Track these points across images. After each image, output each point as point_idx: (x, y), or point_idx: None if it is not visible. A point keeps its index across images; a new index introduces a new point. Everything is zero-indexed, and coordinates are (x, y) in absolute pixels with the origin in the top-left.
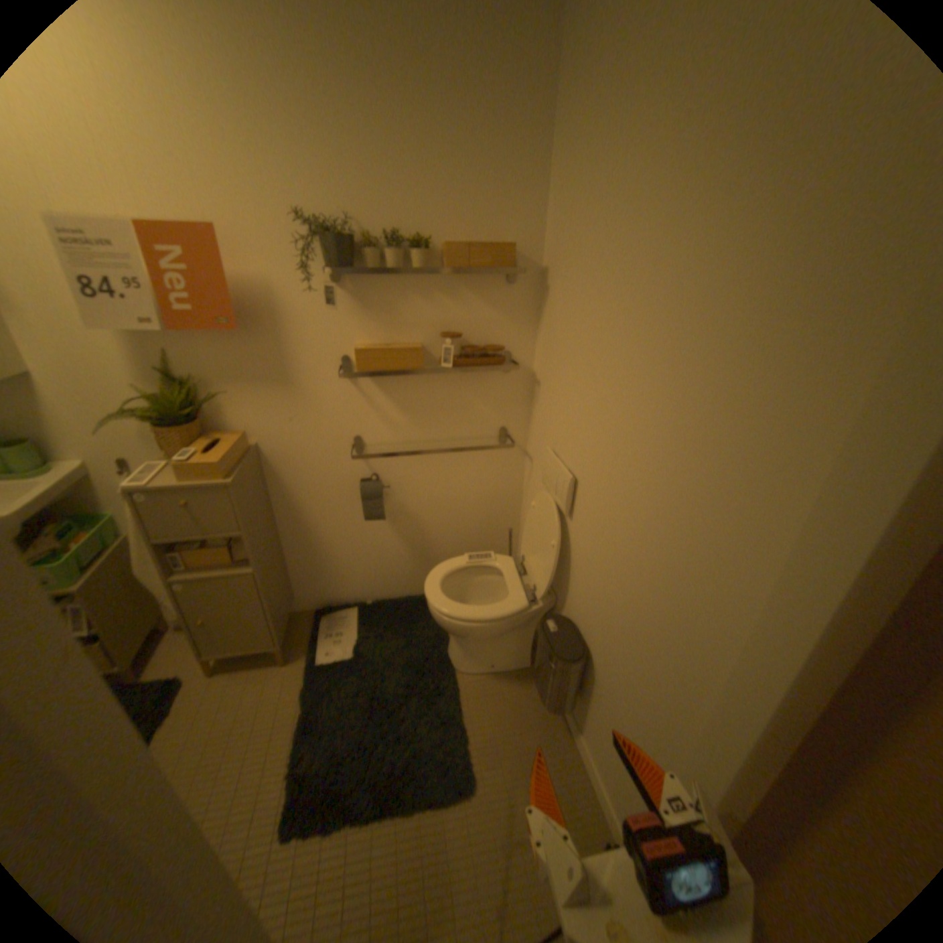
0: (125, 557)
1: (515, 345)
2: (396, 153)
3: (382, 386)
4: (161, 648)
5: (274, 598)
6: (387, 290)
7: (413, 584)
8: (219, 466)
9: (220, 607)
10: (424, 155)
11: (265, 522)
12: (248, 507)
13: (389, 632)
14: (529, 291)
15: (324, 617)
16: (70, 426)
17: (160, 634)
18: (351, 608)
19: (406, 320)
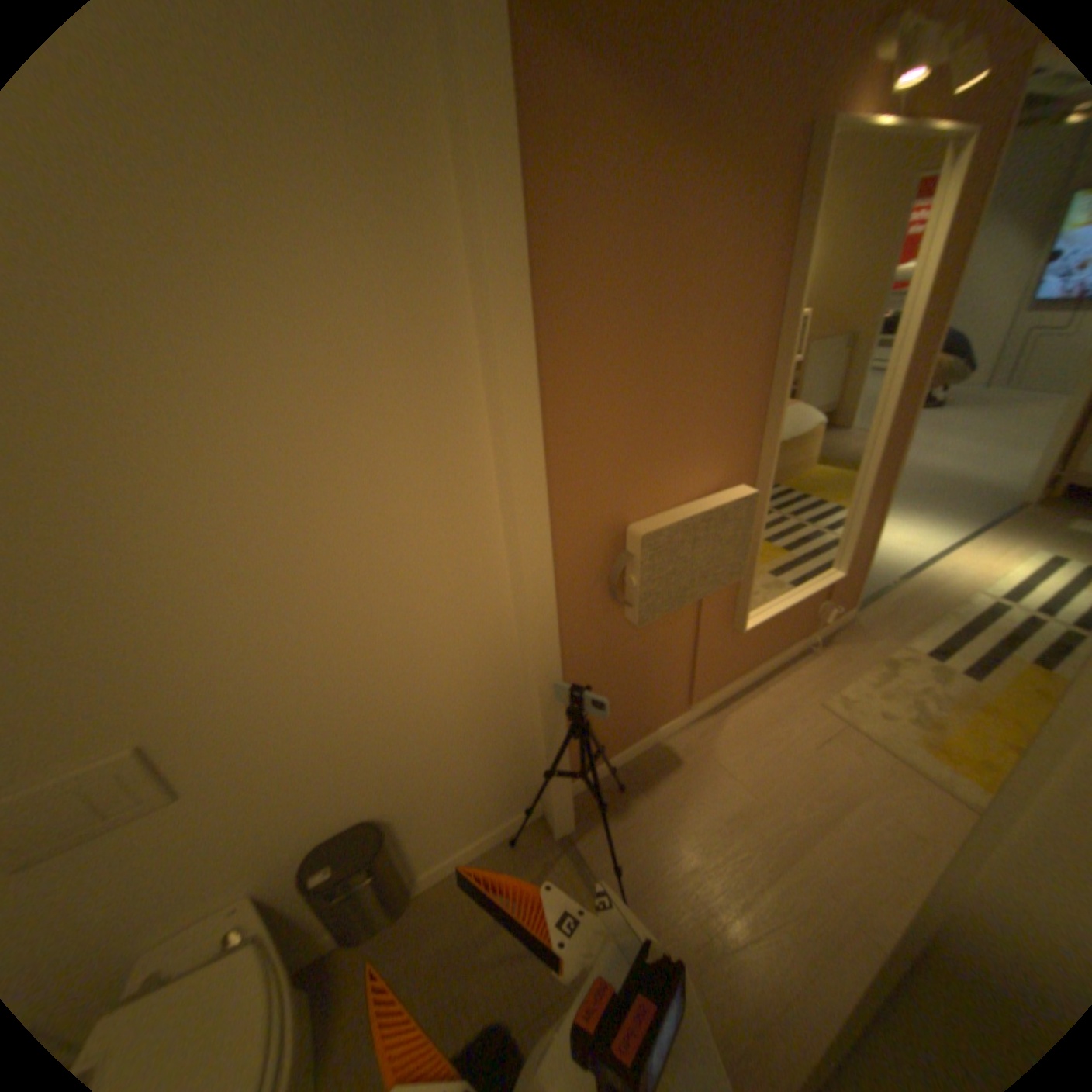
0: None
1: None
2: None
3: None
4: None
5: None
6: None
7: None
8: None
9: None
10: None
11: None
12: None
13: None
14: None
15: None
16: None
17: None
18: None
19: None
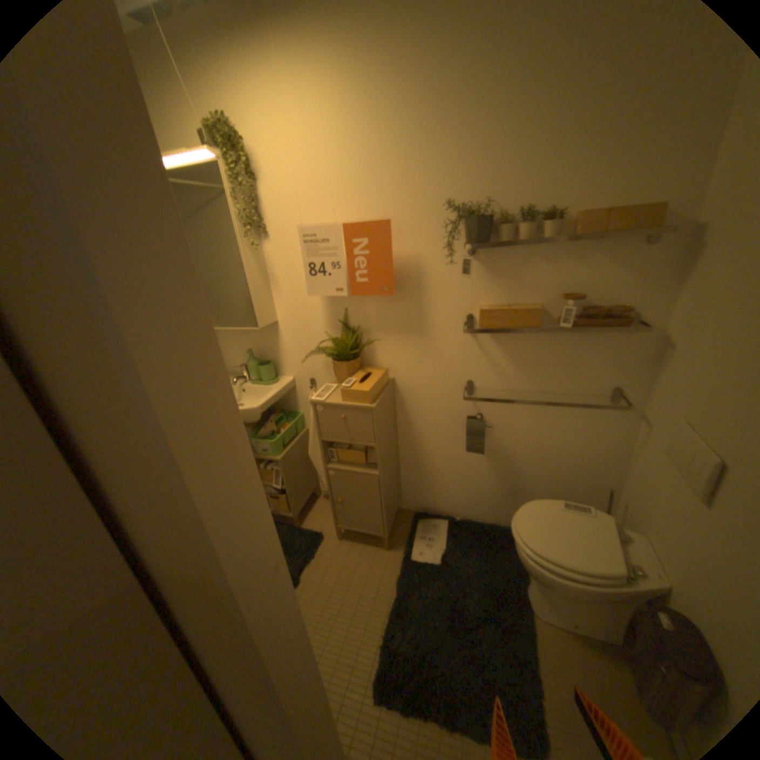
0: (304, 443)
1: (647, 305)
2: (541, 137)
3: (497, 340)
4: (314, 508)
5: (388, 497)
6: (514, 258)
7: (499, 514)
8: (367, 394)
9: (353, 494)
10: (569, 132)
11: (390, 438)
12: (381, 426)
13: (473, 552)
14: (674, 248)
15: (420, 520)
16: (289, 355)
17: (315, 497)
18: (442, 519)
19: (528, 283)
